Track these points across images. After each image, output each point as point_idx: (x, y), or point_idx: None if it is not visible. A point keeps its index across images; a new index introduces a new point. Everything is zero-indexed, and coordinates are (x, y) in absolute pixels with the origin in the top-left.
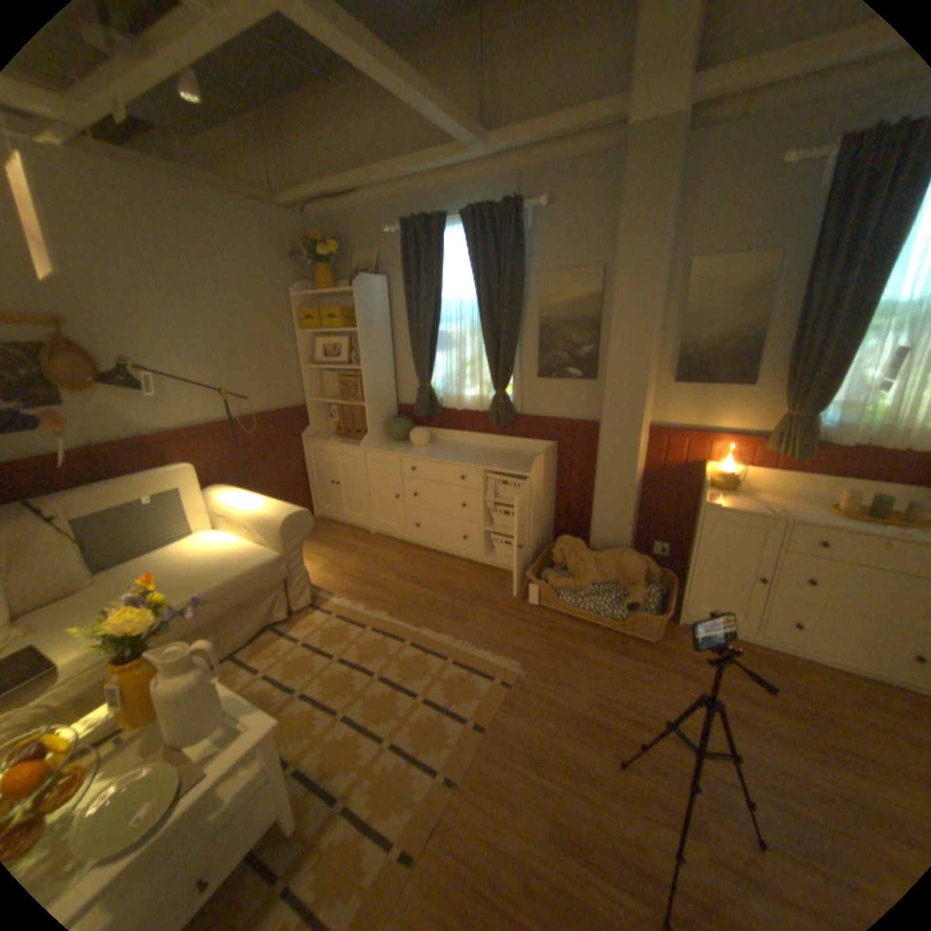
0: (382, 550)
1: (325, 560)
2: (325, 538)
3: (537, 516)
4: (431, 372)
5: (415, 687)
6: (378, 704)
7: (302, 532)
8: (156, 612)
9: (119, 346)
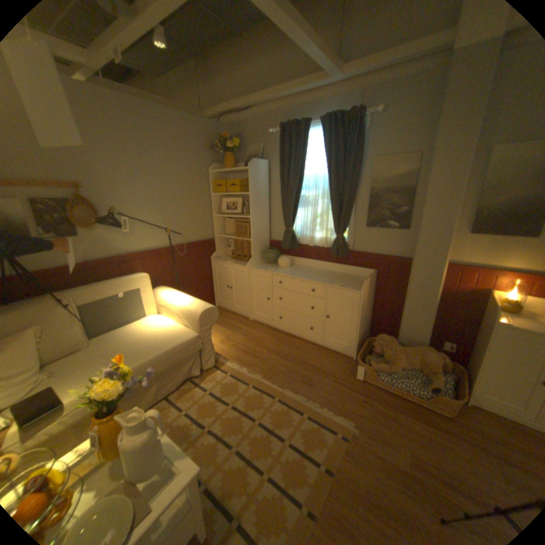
0: (257, 331)
1: (222, 335)
2: (222, 321)
3: (363, 319)
4: (294, 221)
5: (283, 434)
6: (259, 444)
7: (212, 320)
8: (124, 378)
9: (111, 201)
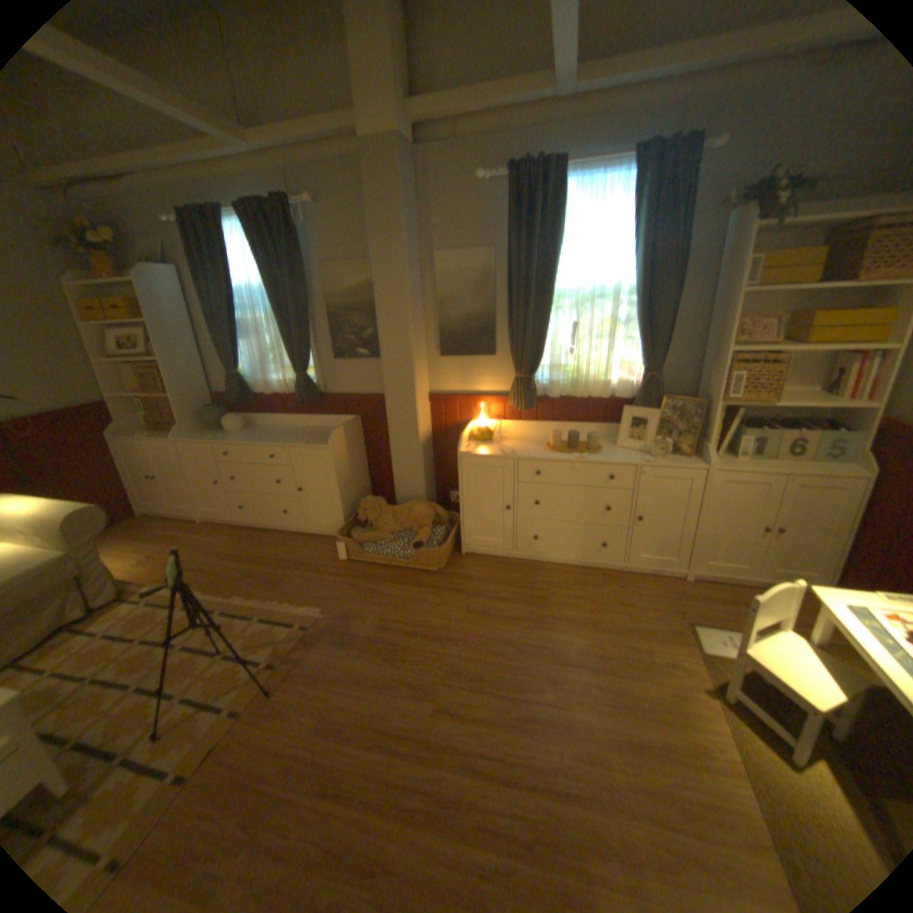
0: (207, 538)
1: (141, 557)
2: (145, 536)
3: (345, 483)
4: (236, 360)
5: (216, 650)
6: (174, 671)
7: (92, 530)
8: None
9: None
